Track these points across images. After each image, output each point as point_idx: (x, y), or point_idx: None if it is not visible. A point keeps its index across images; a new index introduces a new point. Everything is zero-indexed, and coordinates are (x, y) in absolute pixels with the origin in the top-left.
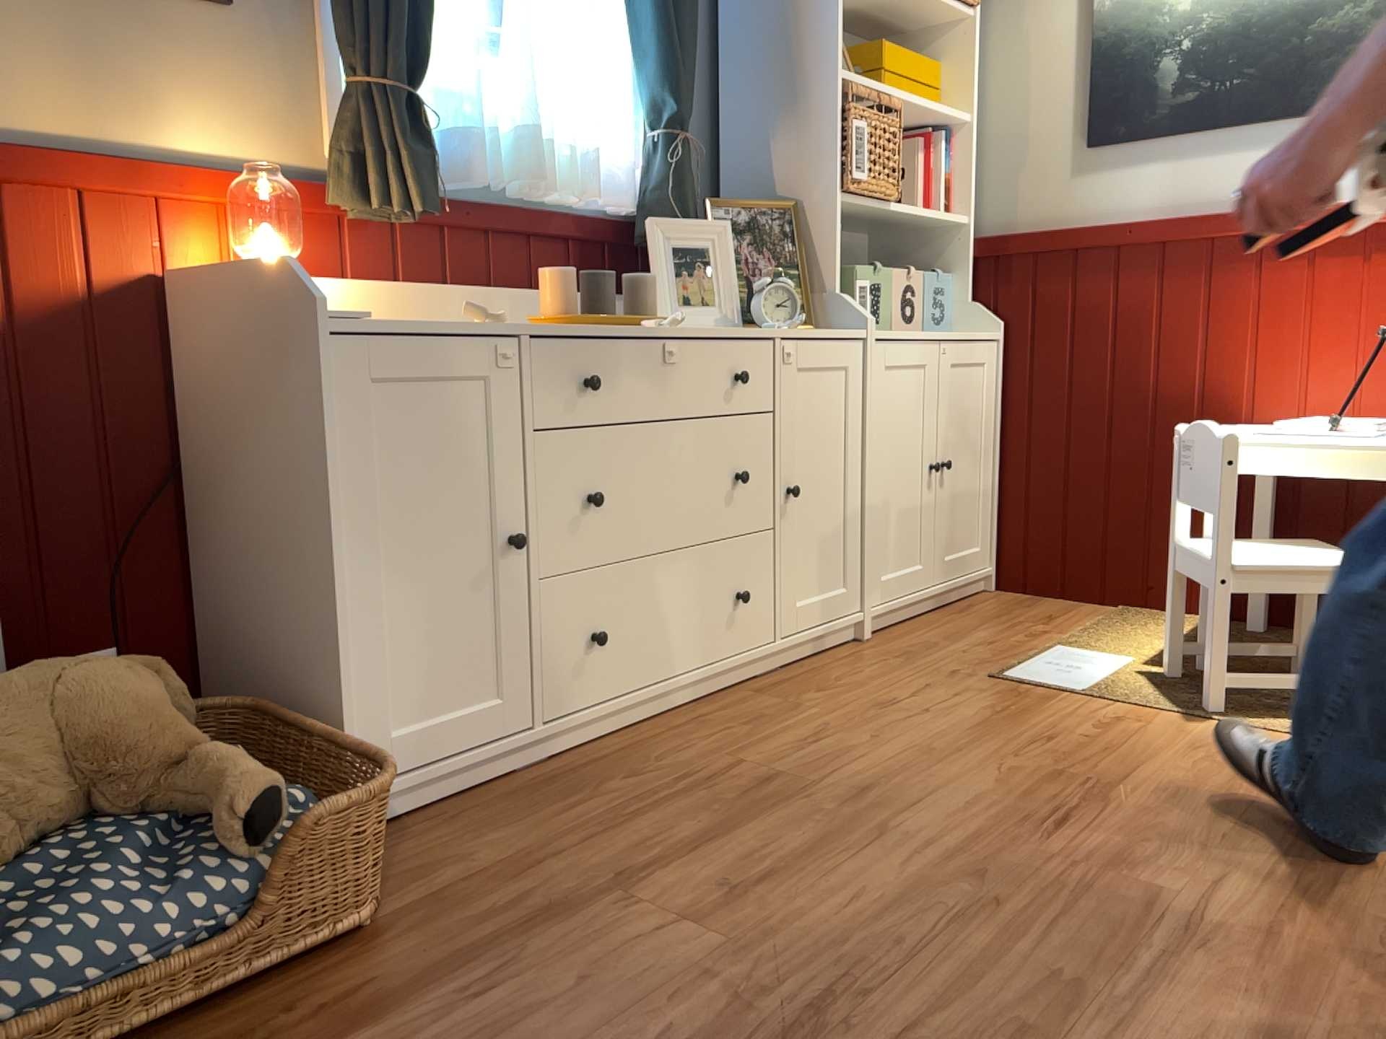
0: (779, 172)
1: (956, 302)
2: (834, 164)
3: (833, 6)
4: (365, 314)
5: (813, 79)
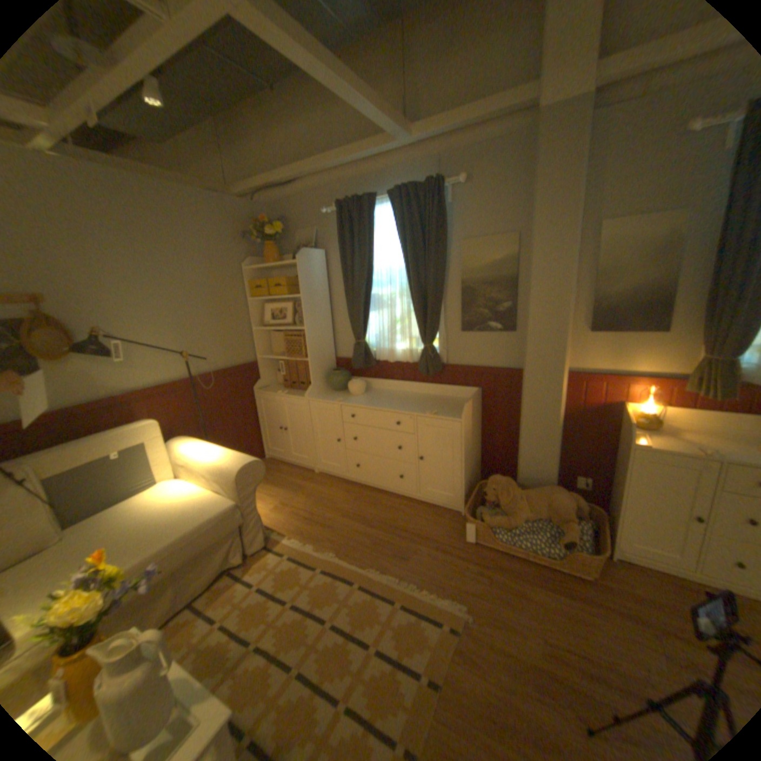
0: None
1: None
2: None
3: None
4: (652, 445)
5: None
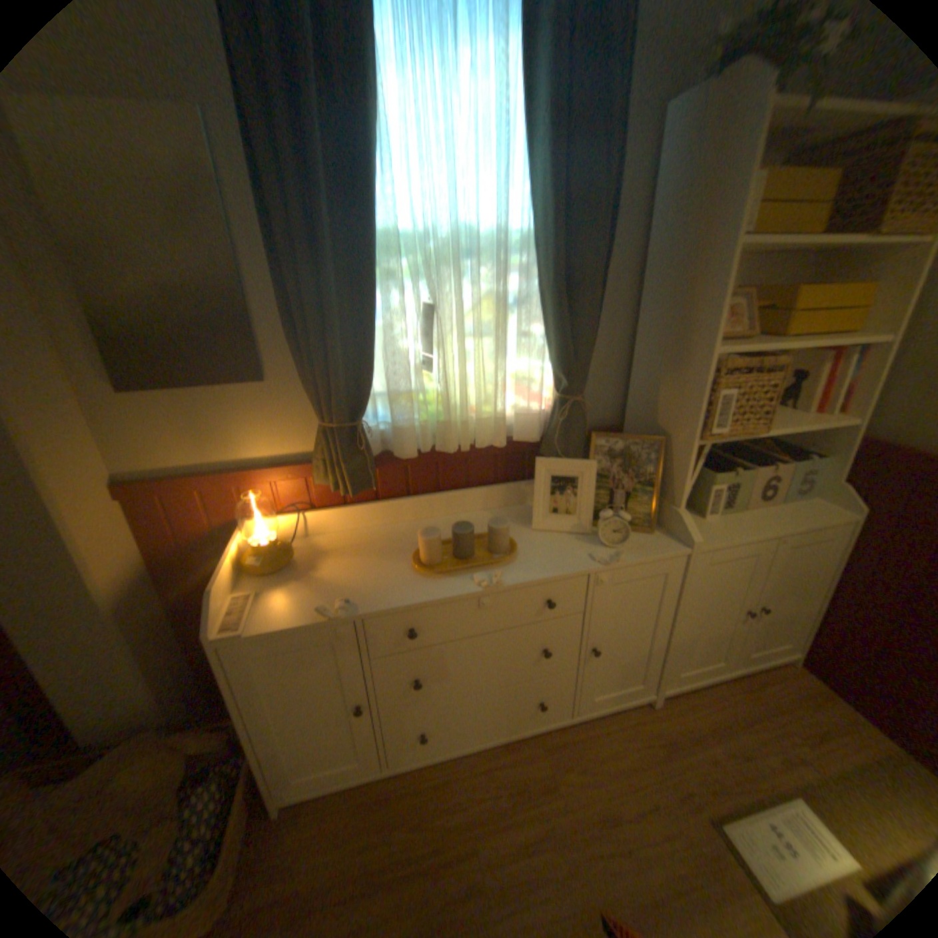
0: (662, 409)
1: (830, 479)
2: (697, 421)
3: (722, 295)
4: (242, 632)
5: (696, 351)
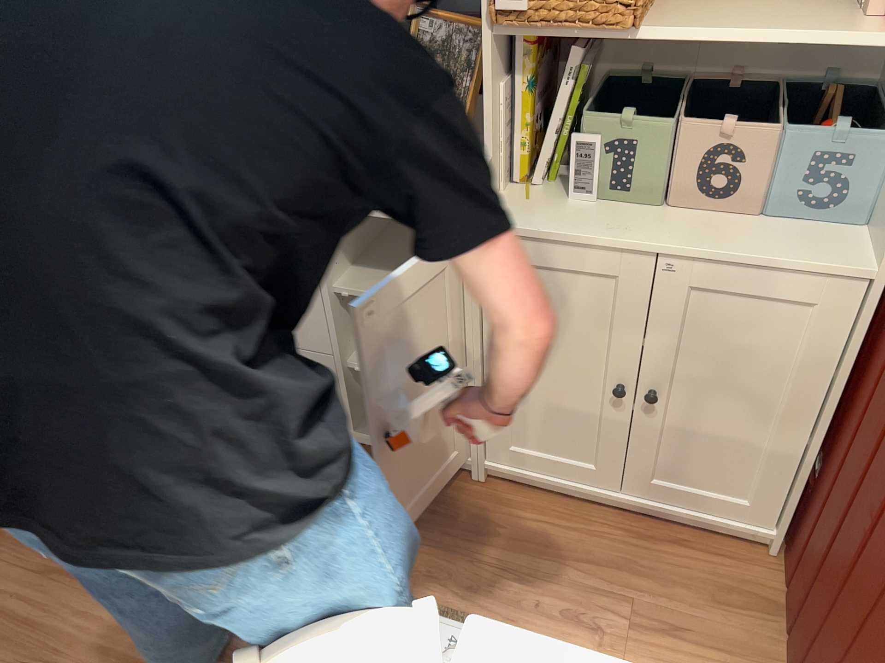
0: None
1: (877, 185)
2: None
3: None
4: None
5: None
